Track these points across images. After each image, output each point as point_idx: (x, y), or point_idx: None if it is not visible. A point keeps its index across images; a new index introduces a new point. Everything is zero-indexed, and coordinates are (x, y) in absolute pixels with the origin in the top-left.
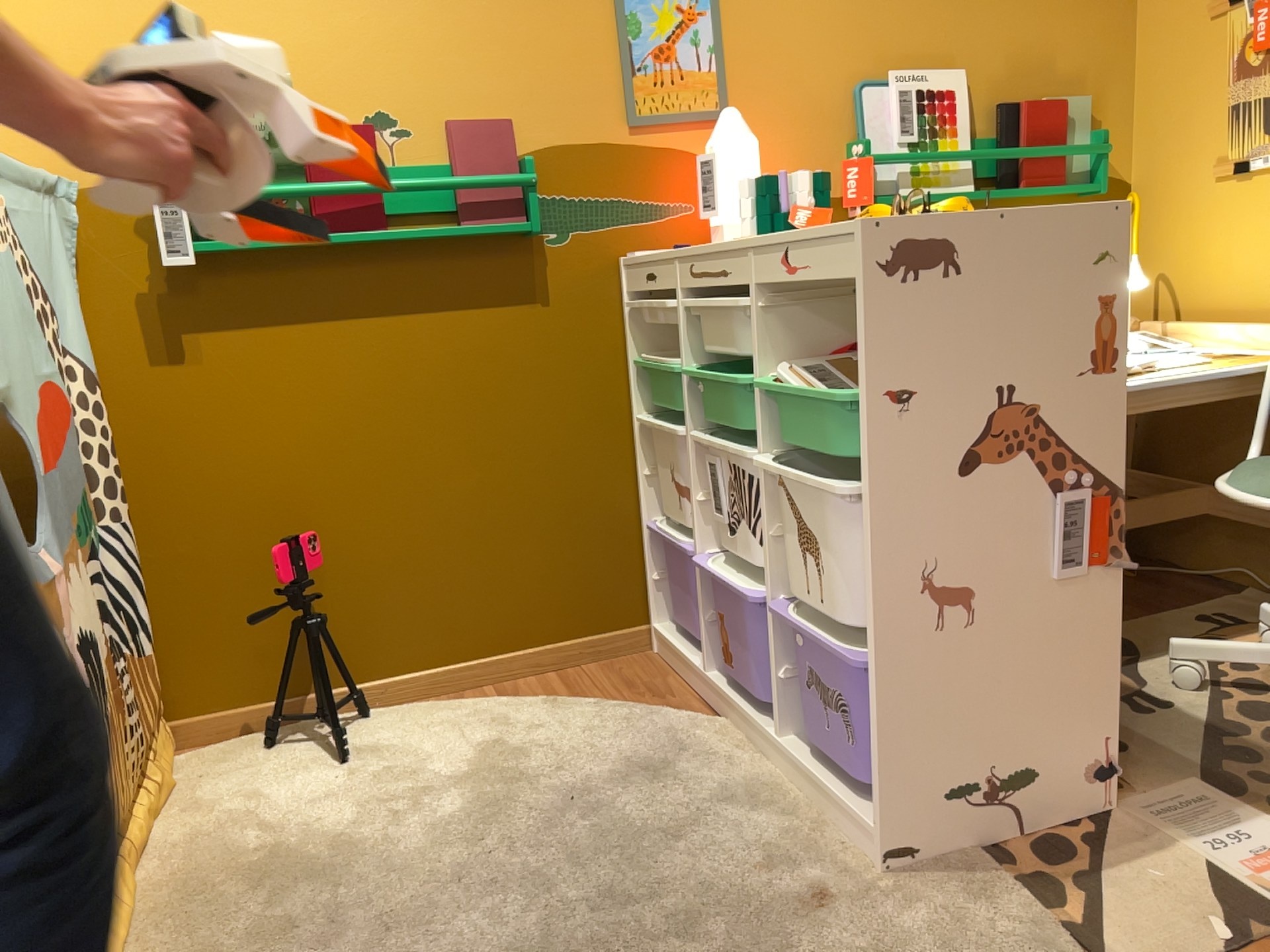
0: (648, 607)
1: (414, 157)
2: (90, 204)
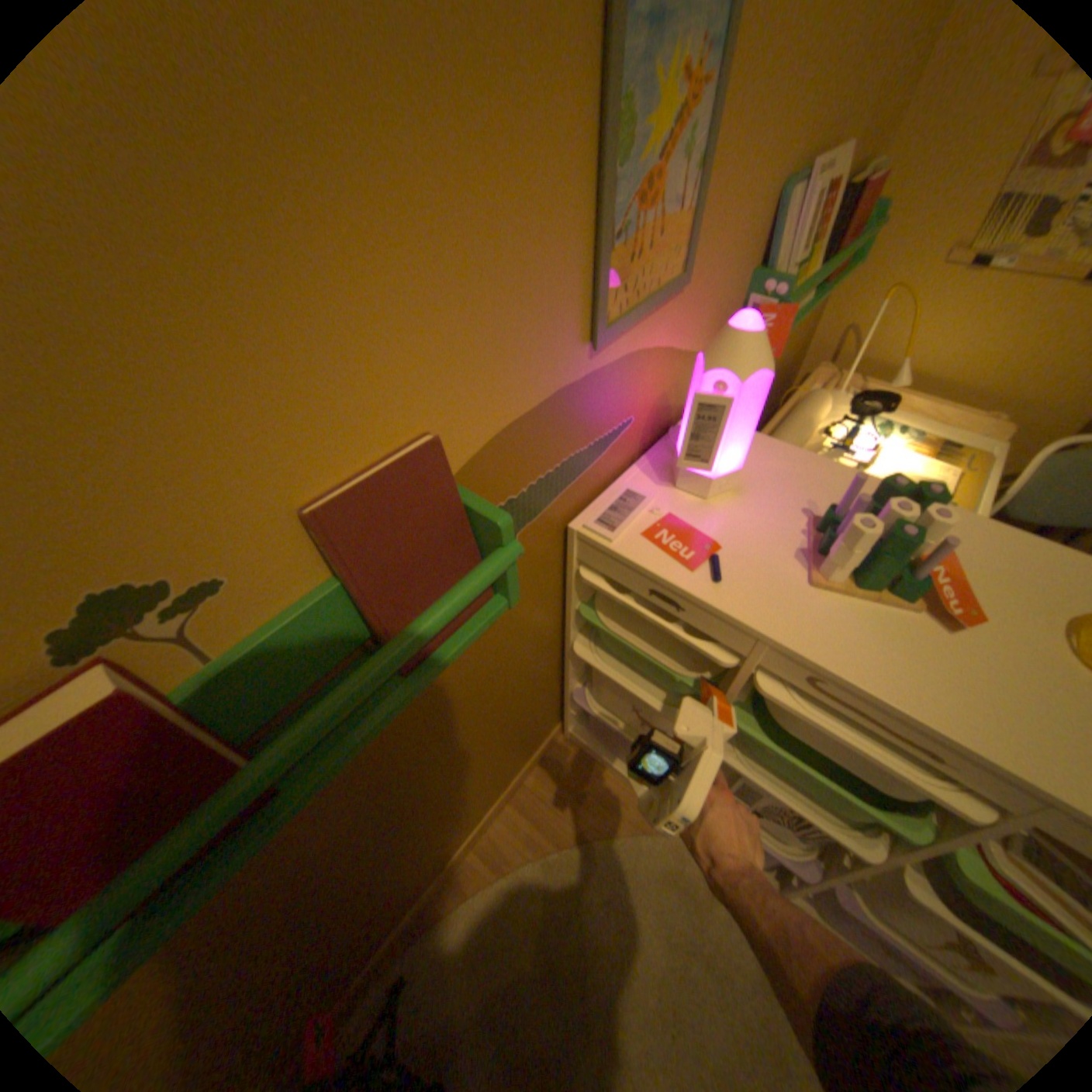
0: (560, 717)
1: (249, 616)
2: None
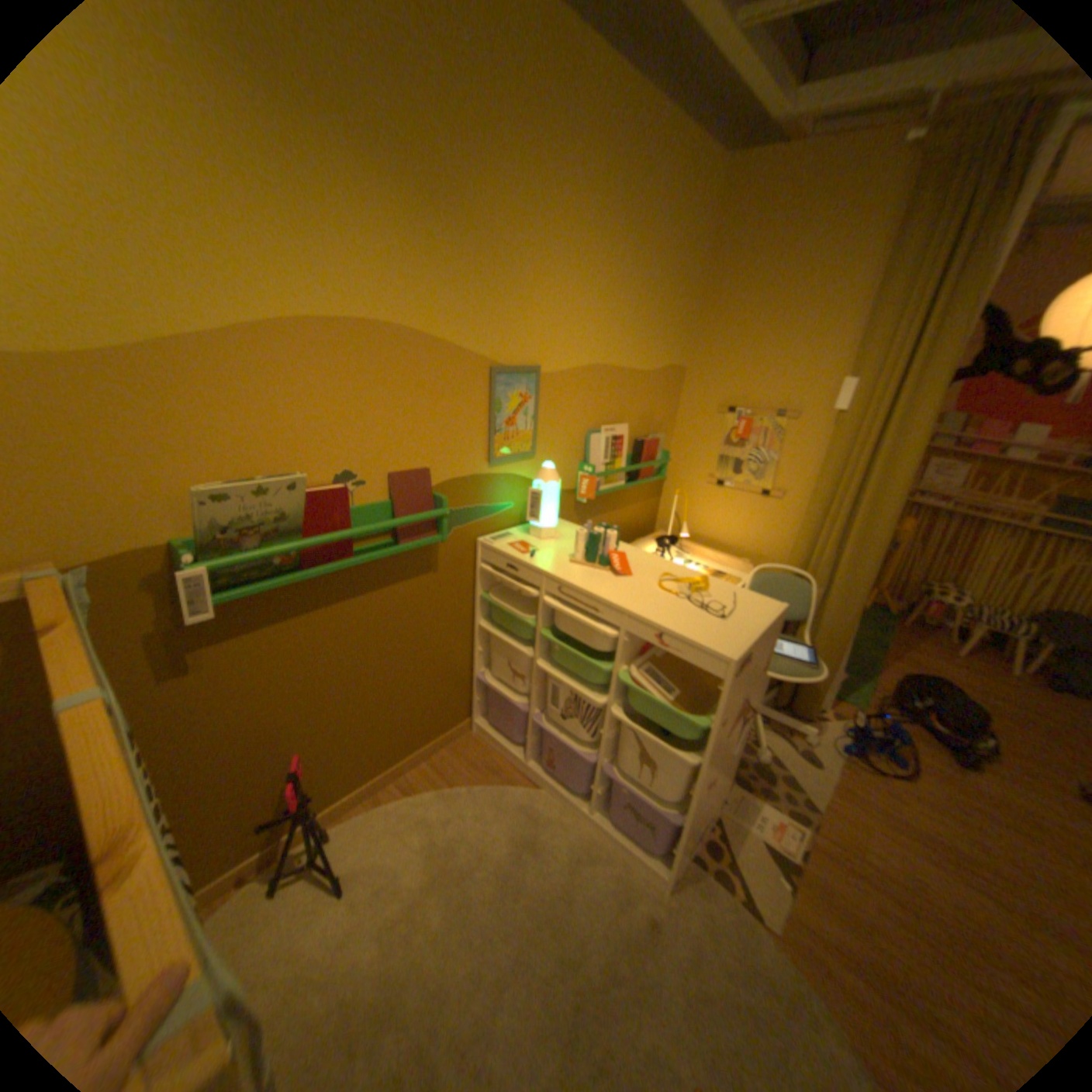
0: (470, 710)
1: (366, 498)
2: (92, 575)
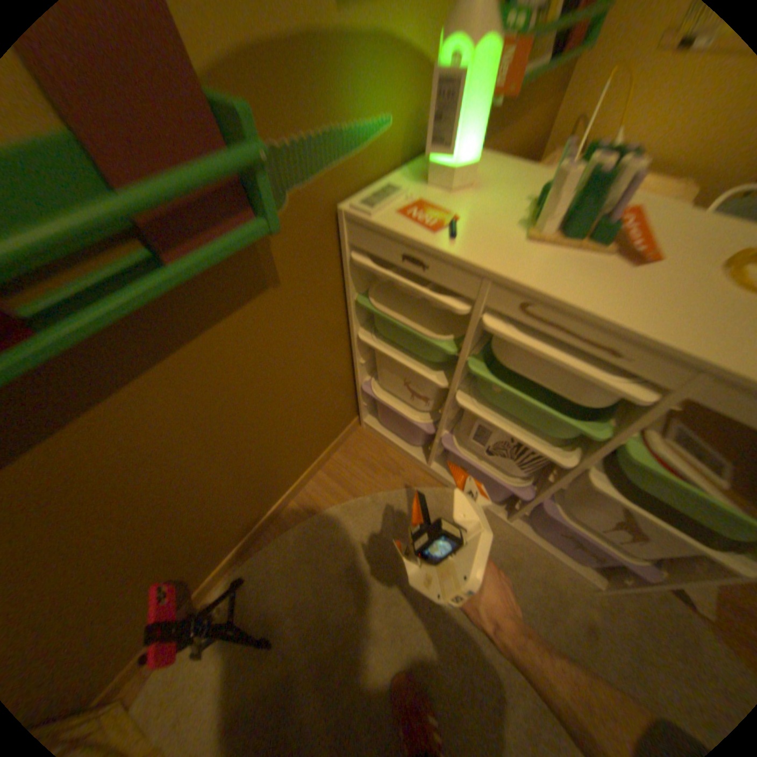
0: (357, 410)
1: None
2: None
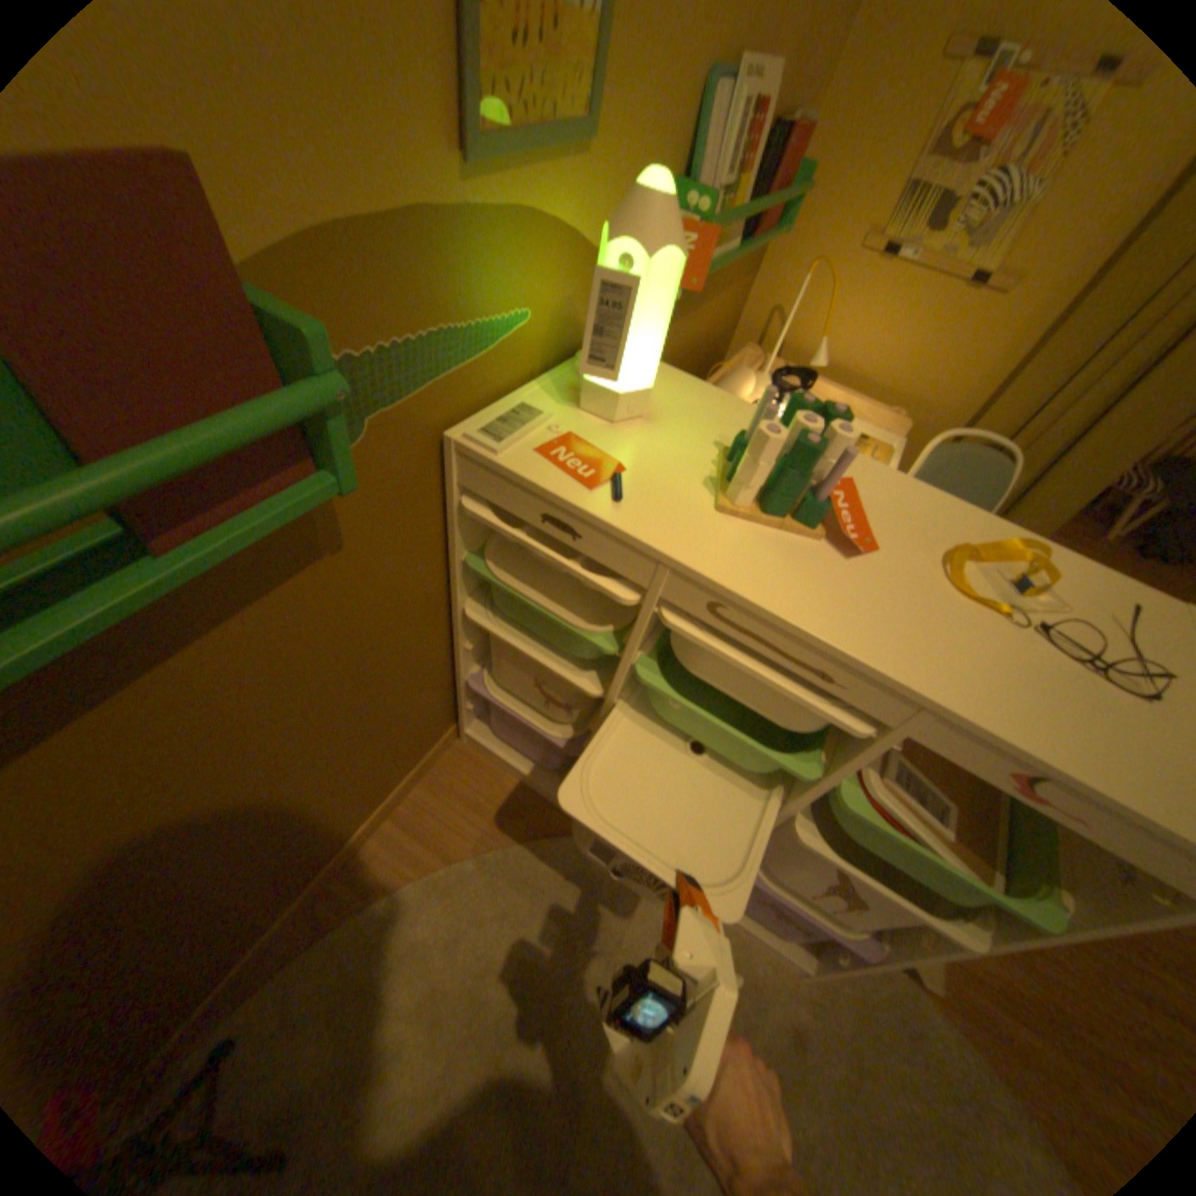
0: (455, 716)
1: None
2: None
